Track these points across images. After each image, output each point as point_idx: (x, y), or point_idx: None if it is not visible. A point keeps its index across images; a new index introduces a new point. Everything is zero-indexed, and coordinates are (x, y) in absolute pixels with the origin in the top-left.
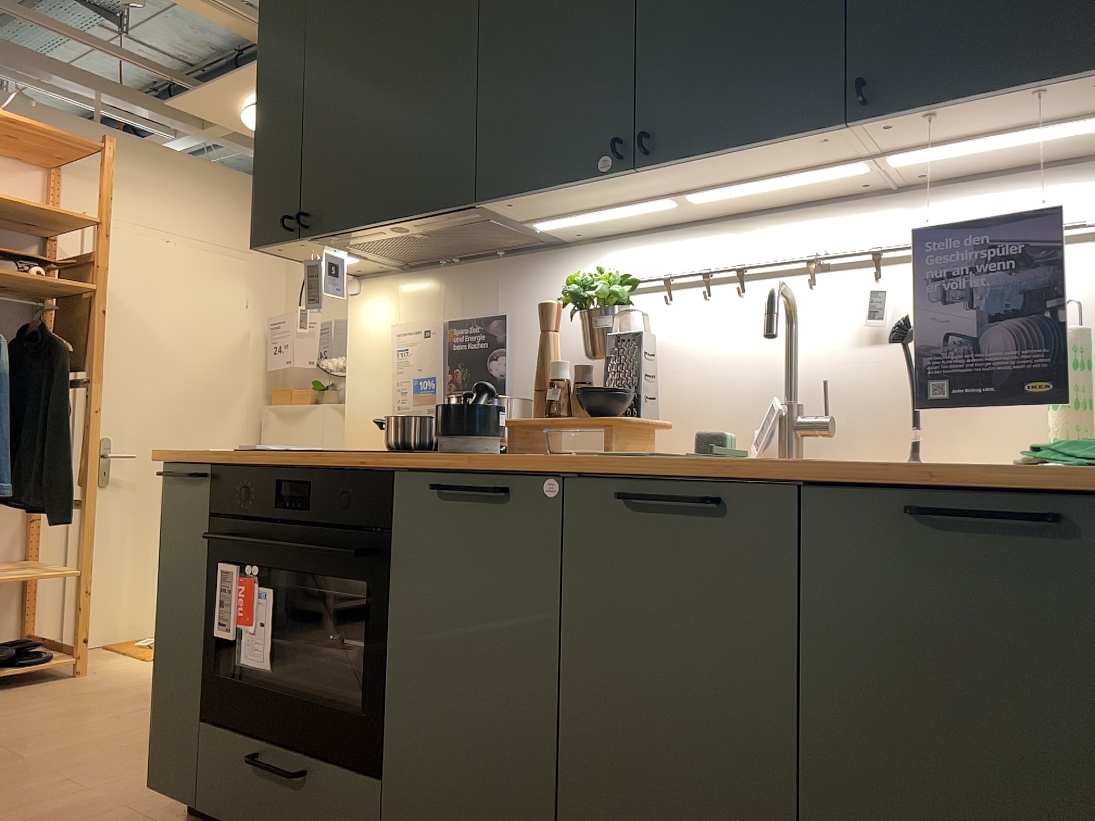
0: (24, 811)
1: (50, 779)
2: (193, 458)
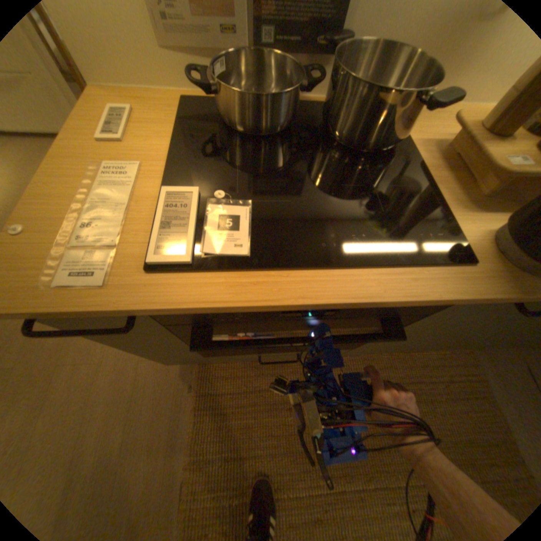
0: (92, 402)
1: (61, 371)
2: (93, 313)
